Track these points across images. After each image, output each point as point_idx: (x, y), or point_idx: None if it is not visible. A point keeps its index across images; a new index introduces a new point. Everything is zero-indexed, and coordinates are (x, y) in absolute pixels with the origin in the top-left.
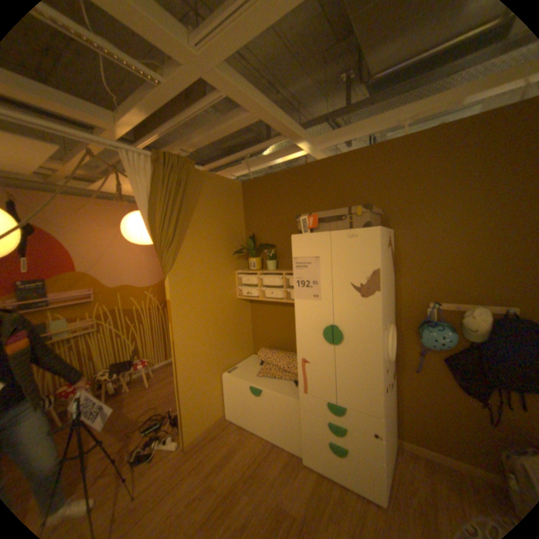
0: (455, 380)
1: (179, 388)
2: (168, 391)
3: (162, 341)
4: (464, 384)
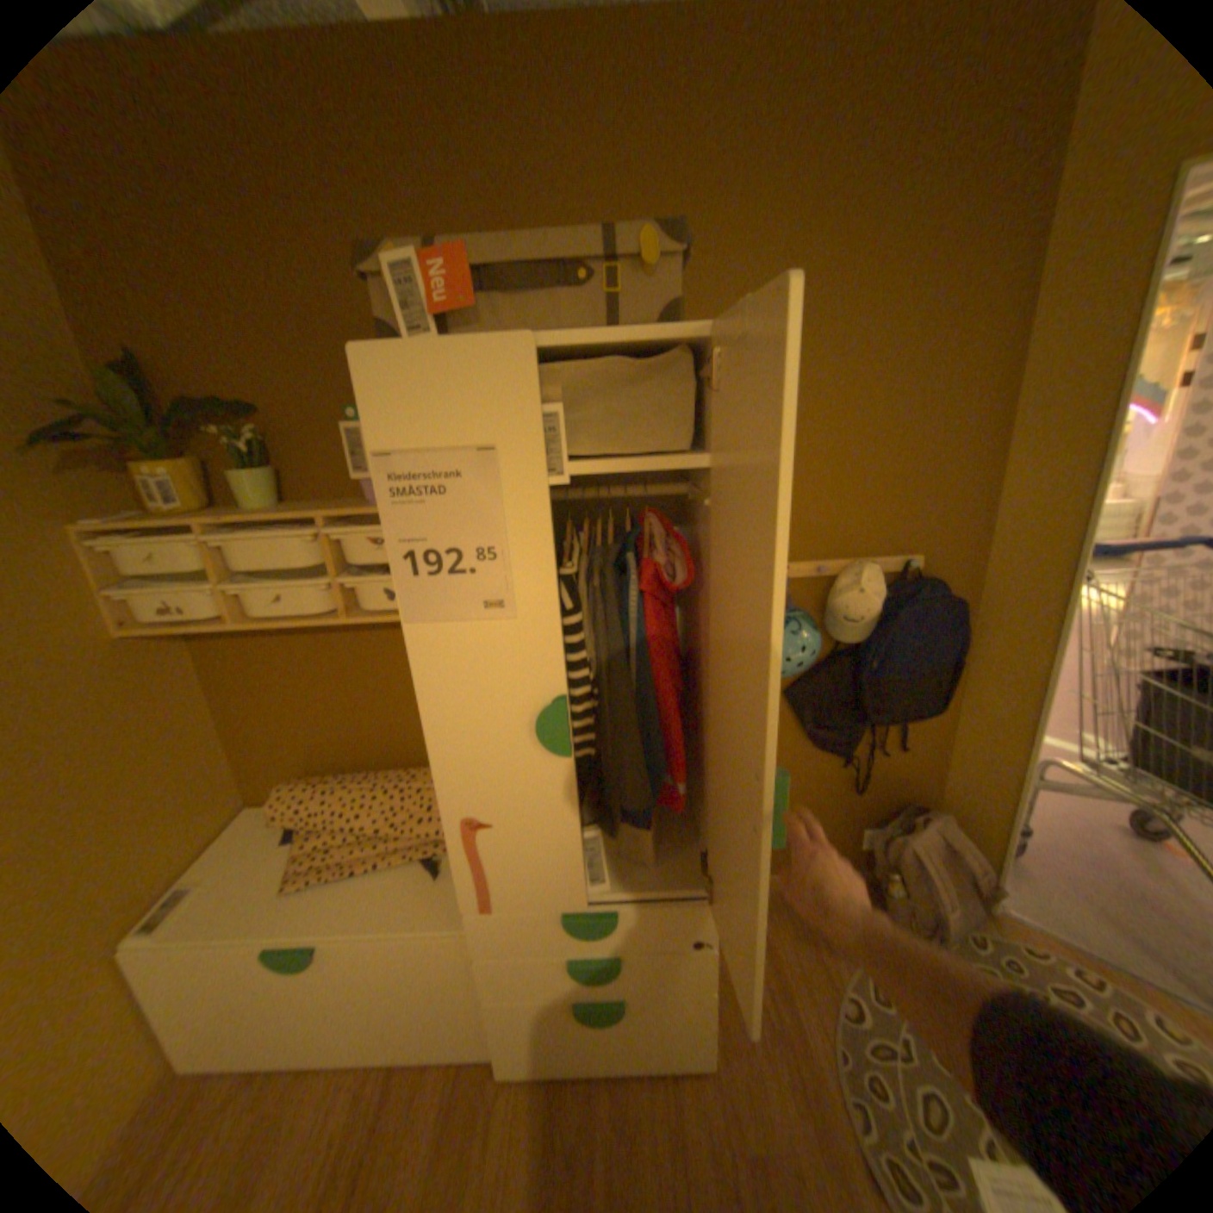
0: (804, 730)
1: None
2: None
3: None
4: (818, 734)
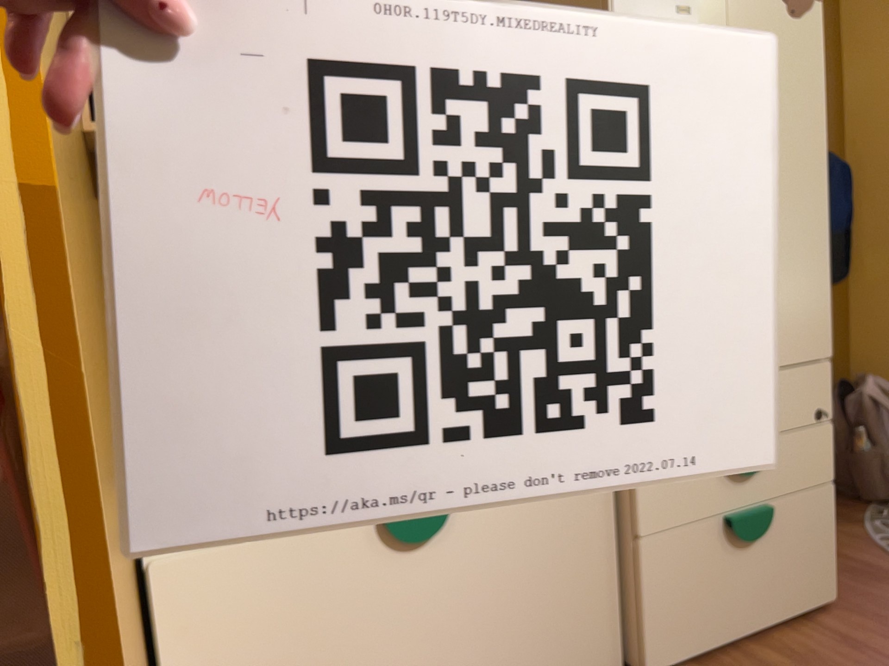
0: None
1: None
2: None
3: None
4: None
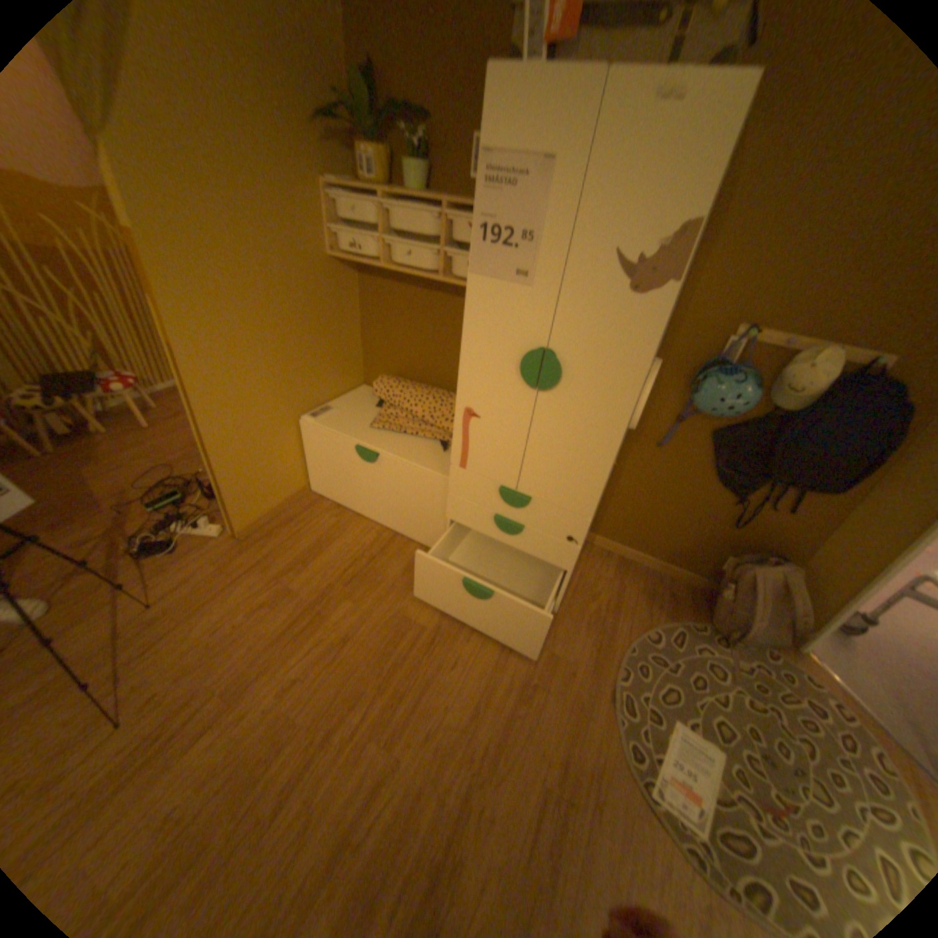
0: (715, 465)
1: (206, 442)
2: None
3: None
4: (725, 472)
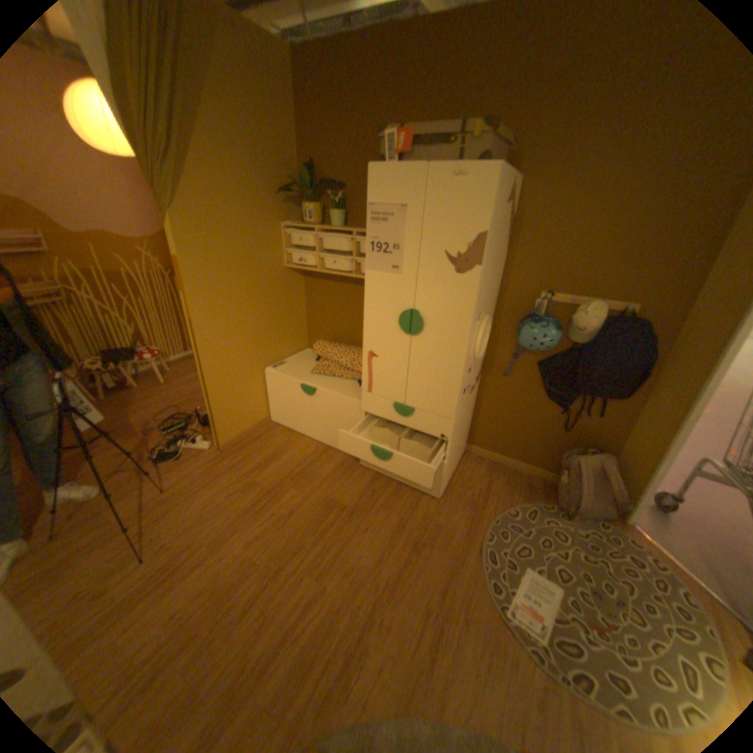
0: (543, 385)
1: (205, 381)
2: (193, 388)
3: (176, 326)
4: (550, 390)
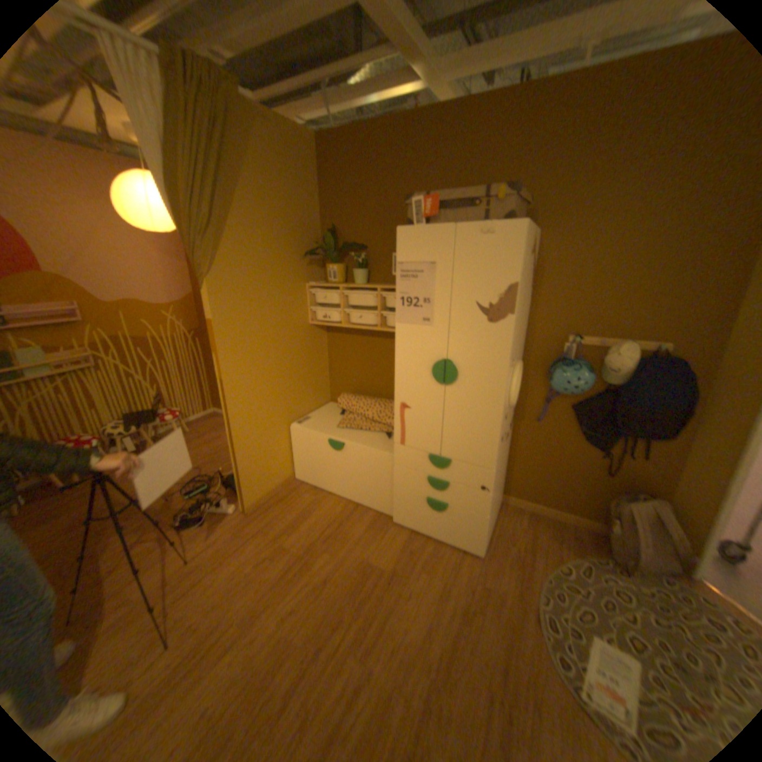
0: (580, 429)
1: (233, 440)
2: (213, 448)
3: (196, 385)
4: (588, 434)
